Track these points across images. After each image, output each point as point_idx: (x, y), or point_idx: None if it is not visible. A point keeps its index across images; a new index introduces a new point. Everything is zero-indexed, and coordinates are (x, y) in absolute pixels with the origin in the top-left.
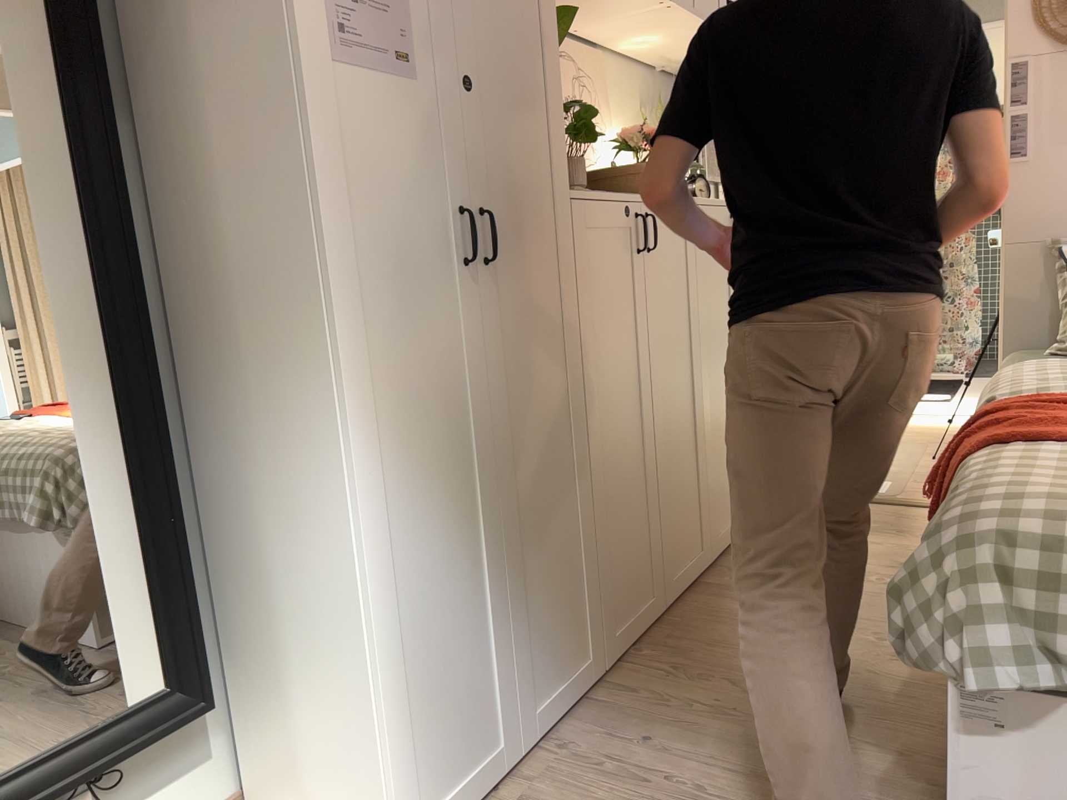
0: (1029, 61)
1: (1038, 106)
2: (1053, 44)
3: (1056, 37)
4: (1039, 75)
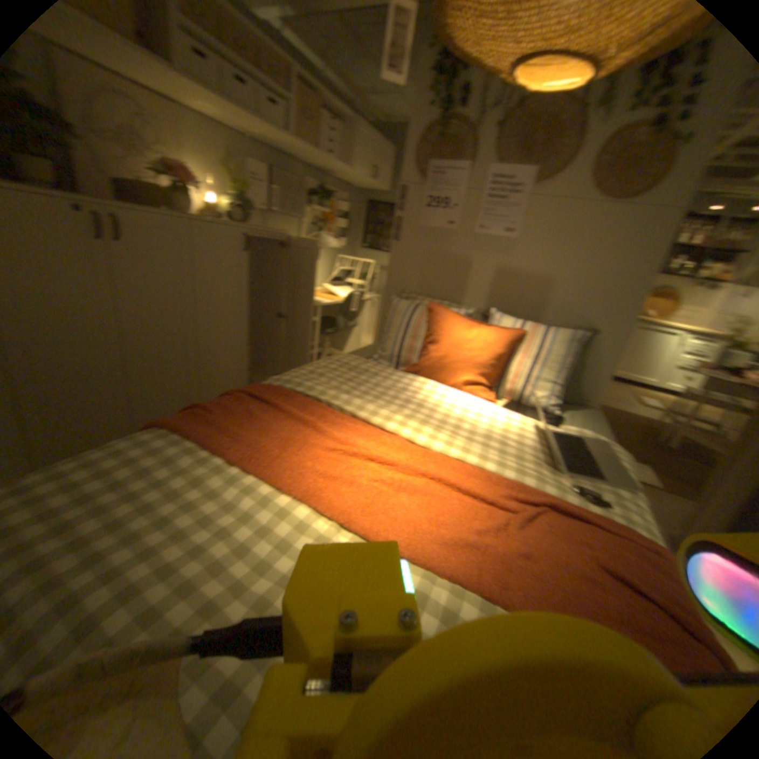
0: (413, 183)
1: (412, 211)
2: (423, 176)
3: (426, 171)
4: (415, 192)
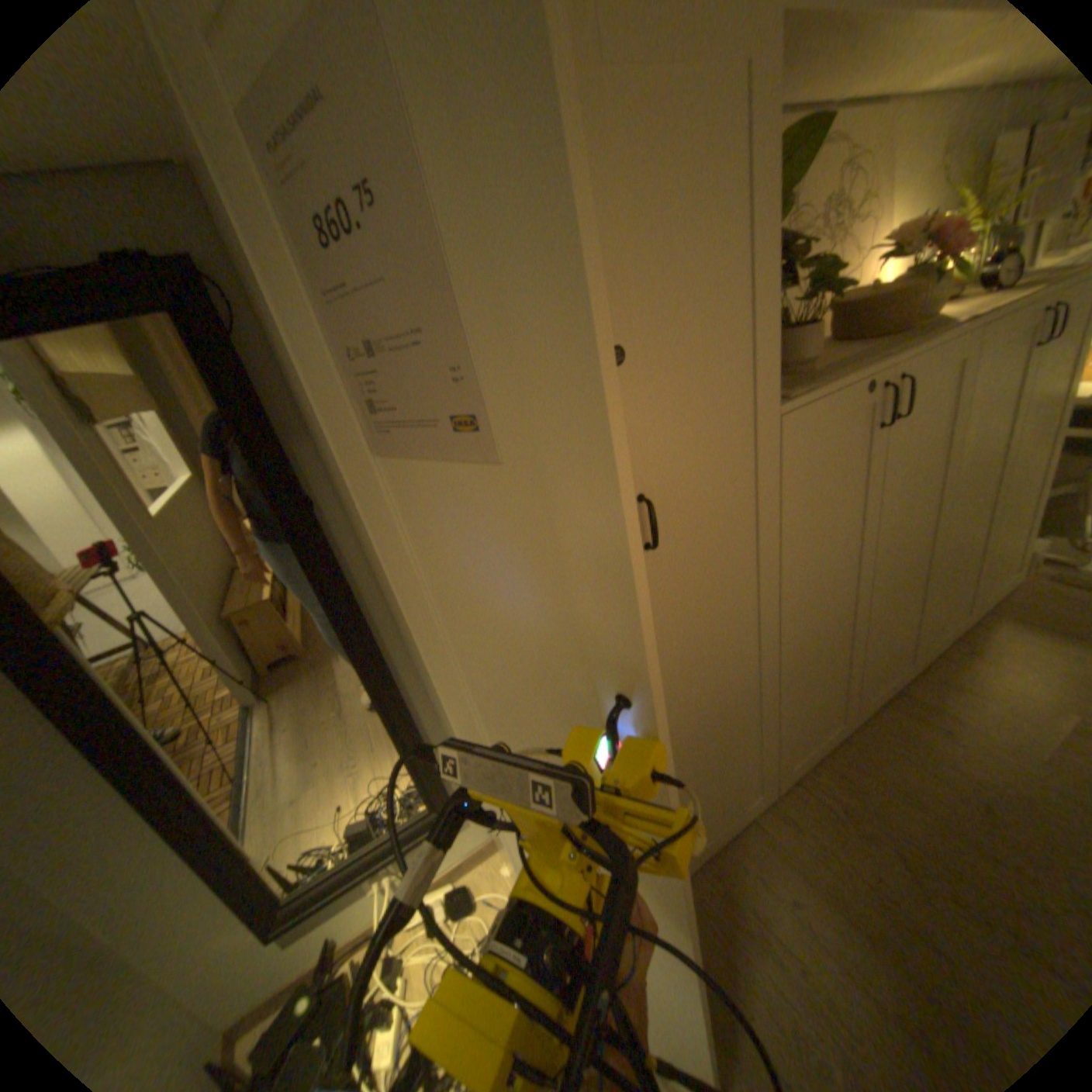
0: None
1: None
2: None
3: None
4: None
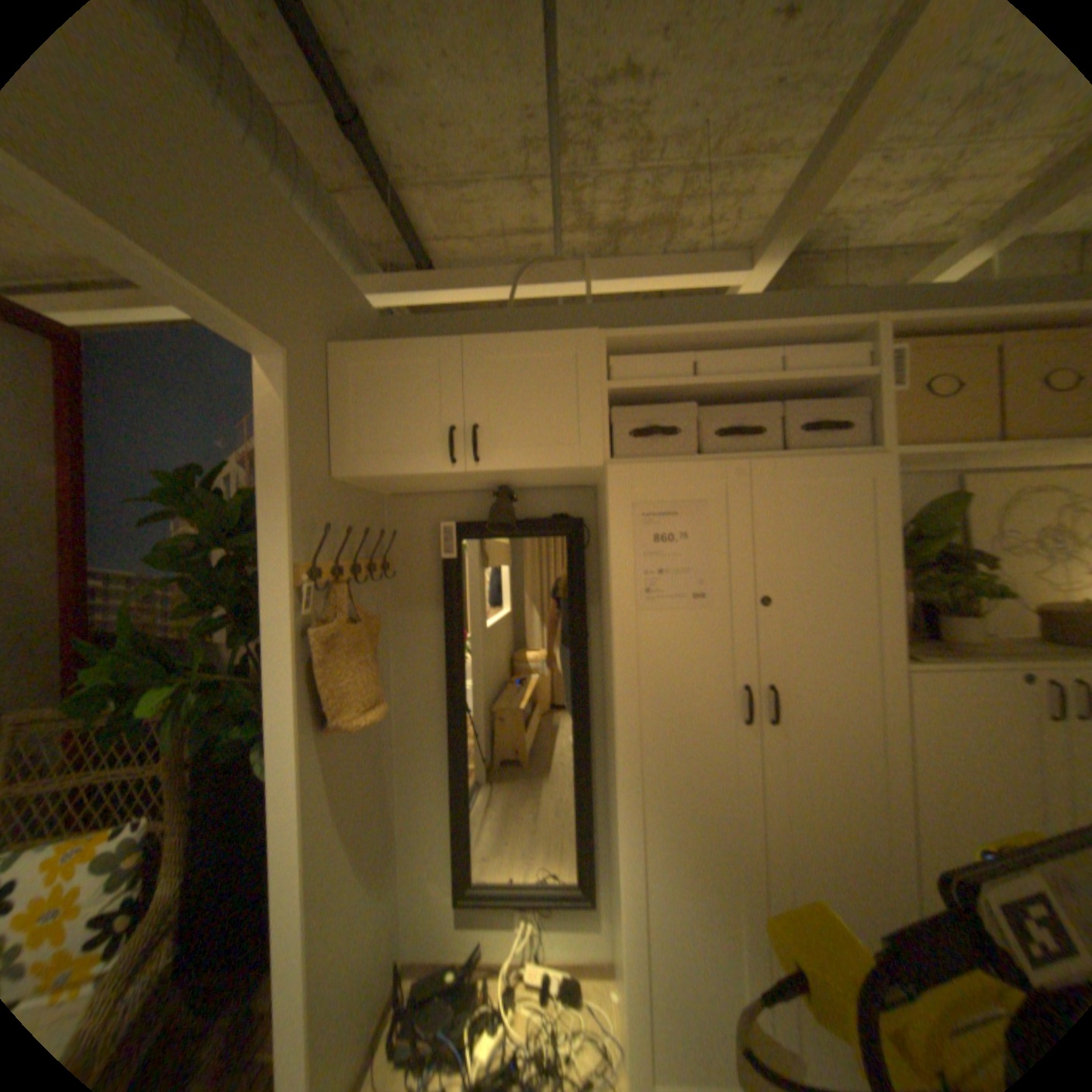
0: None
1: None
2: None
3: None
4: None
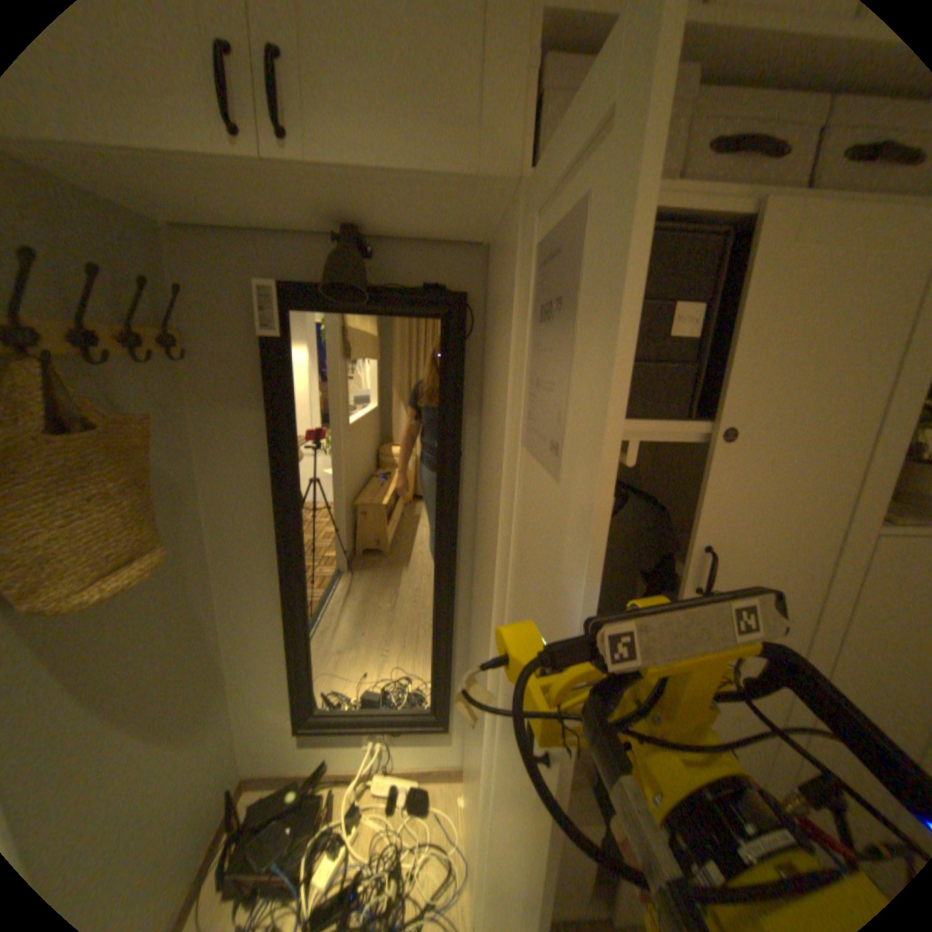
0: None
1: None
2: None
3: None
4: None
